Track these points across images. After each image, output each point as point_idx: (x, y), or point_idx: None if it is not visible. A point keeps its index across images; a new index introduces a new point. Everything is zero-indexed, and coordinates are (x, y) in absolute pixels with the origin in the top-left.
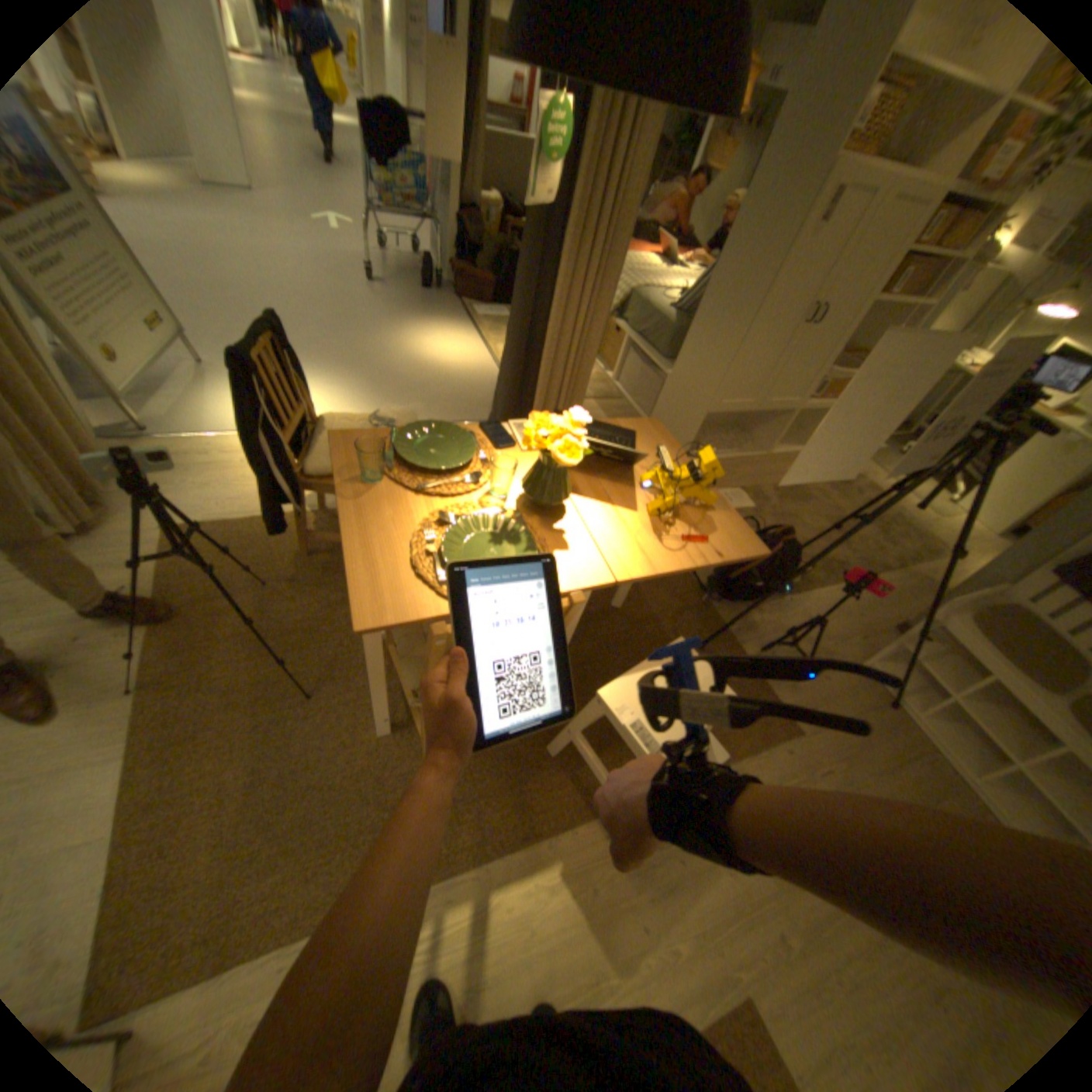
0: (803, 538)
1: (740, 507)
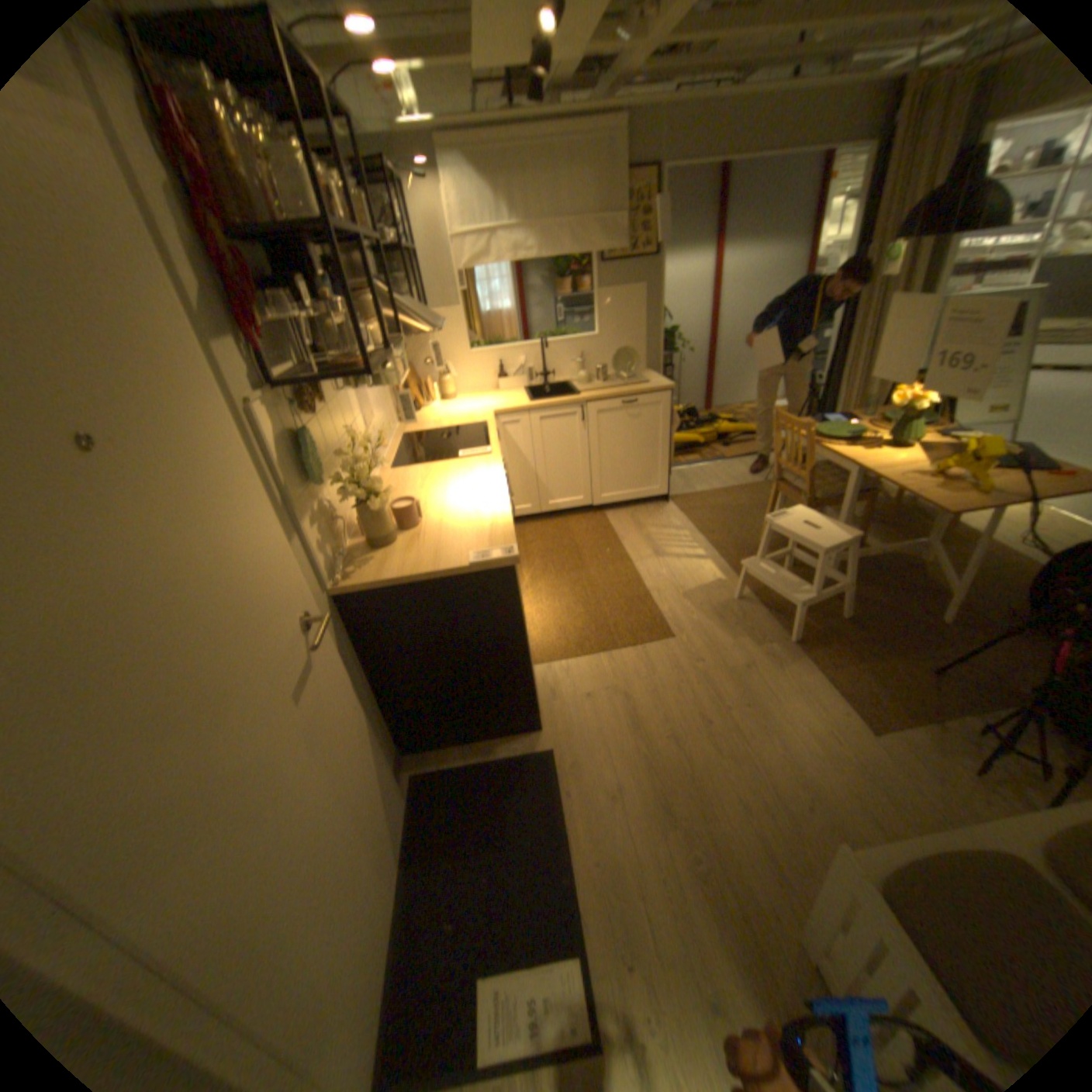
0: None
1: None
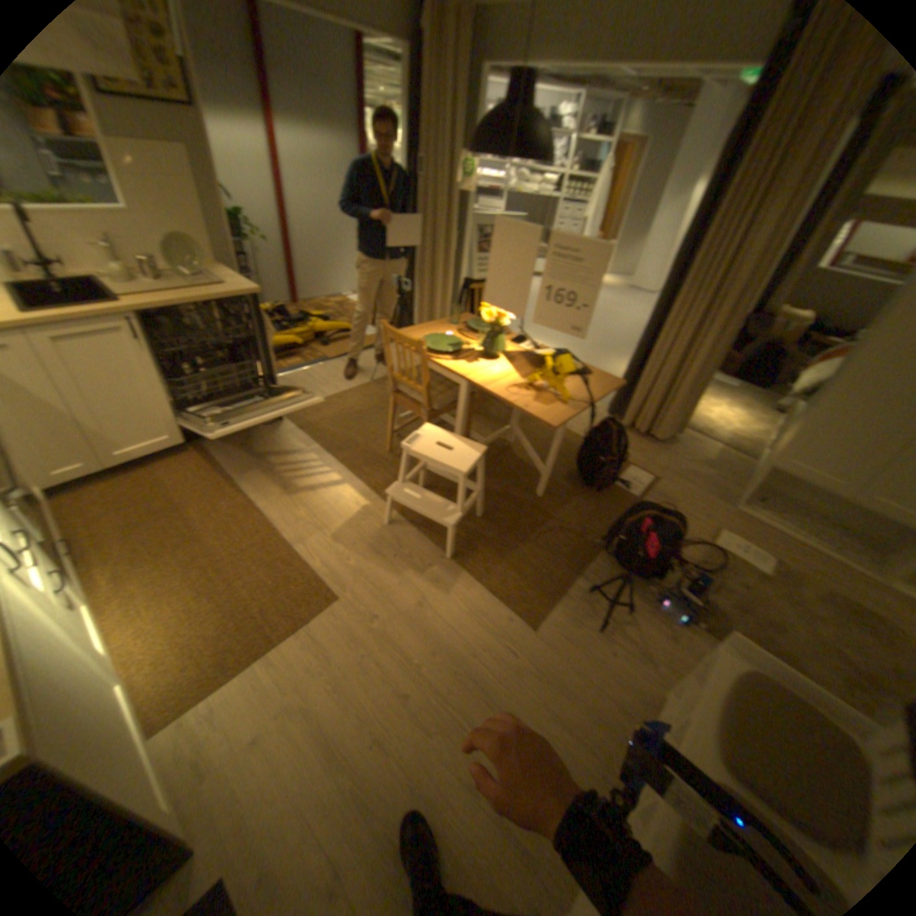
0: (790, 629)
1: (750, 561)
